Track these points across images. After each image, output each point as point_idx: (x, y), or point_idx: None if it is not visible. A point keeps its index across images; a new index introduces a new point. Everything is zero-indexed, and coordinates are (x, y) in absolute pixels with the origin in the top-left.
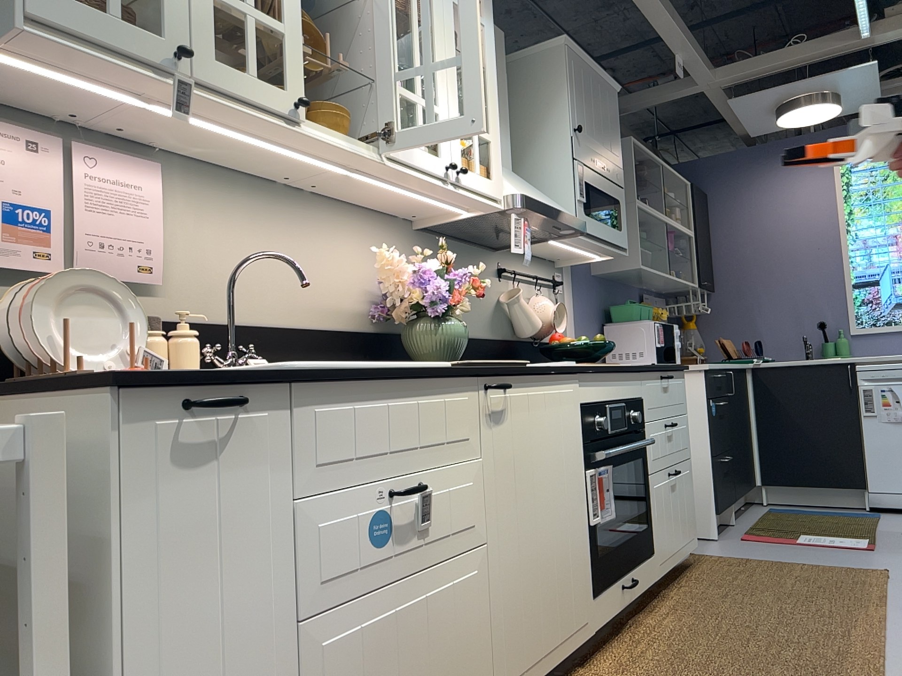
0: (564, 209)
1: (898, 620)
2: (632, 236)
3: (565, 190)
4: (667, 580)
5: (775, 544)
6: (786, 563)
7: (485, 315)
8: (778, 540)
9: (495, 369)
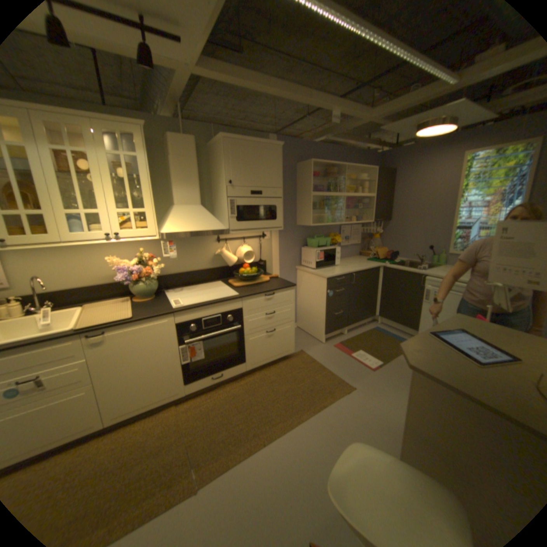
0: (213, 225)
1: (307, 424)
2: (308, 210)
3: (225, 212)
4: (268, 365)
5: (341, 354)
6: (323, 370)
7: (205, 260)
8: (345, 351)
9: (92, 329)
